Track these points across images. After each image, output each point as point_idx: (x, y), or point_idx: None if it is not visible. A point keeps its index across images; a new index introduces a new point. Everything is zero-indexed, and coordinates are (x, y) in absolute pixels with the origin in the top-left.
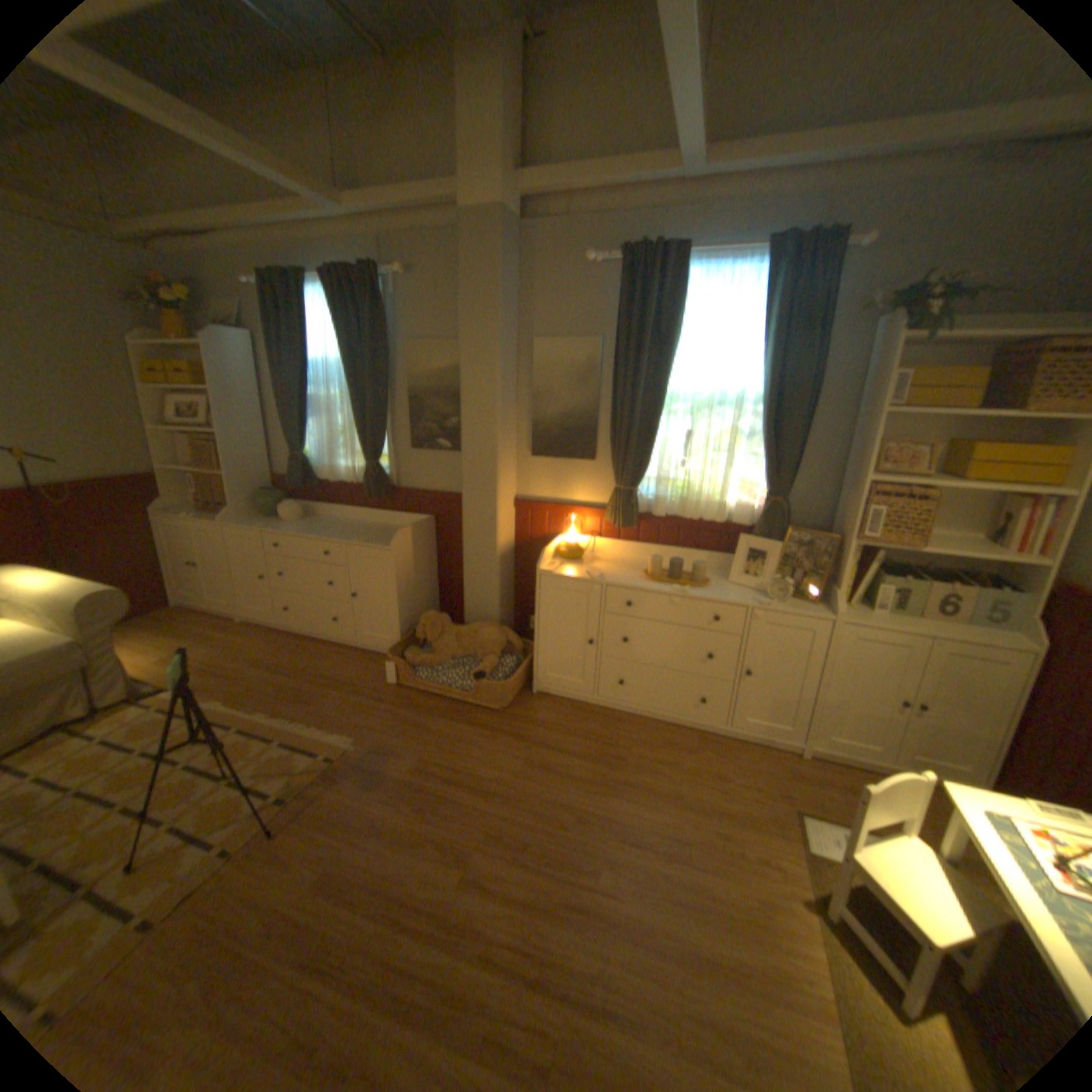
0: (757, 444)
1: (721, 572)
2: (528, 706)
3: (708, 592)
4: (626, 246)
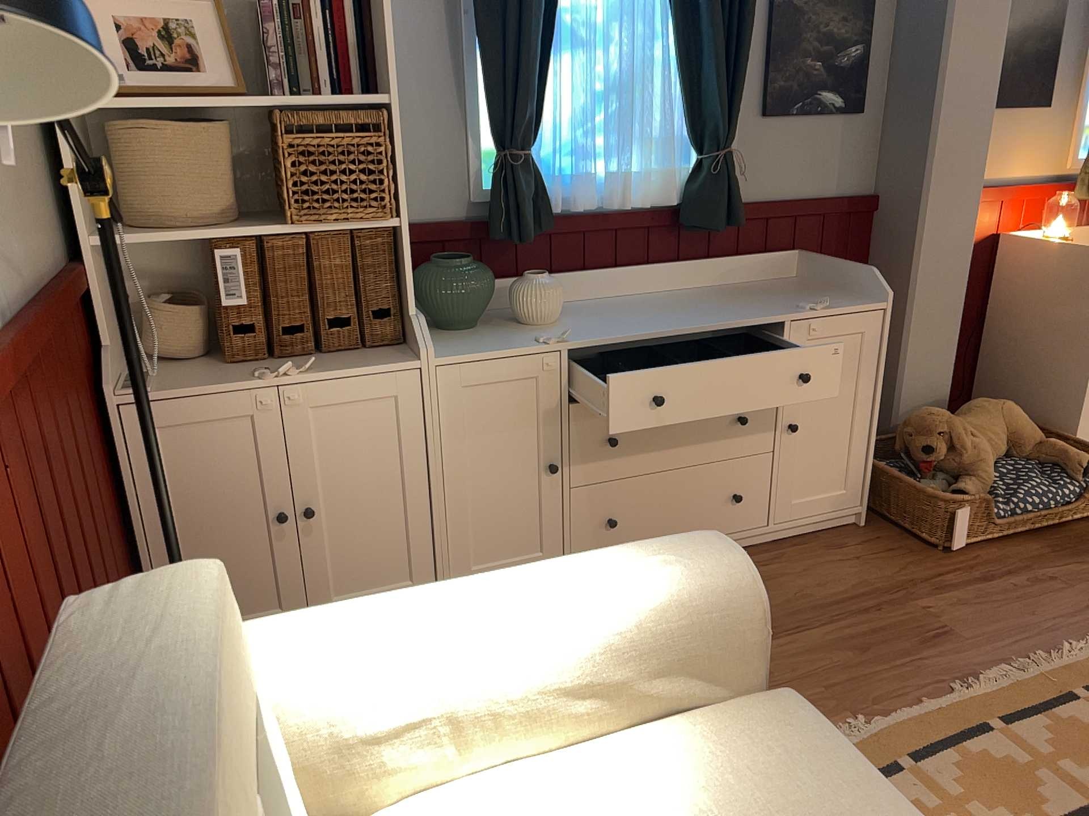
0: None
1: None
2: None
3: None
4: None
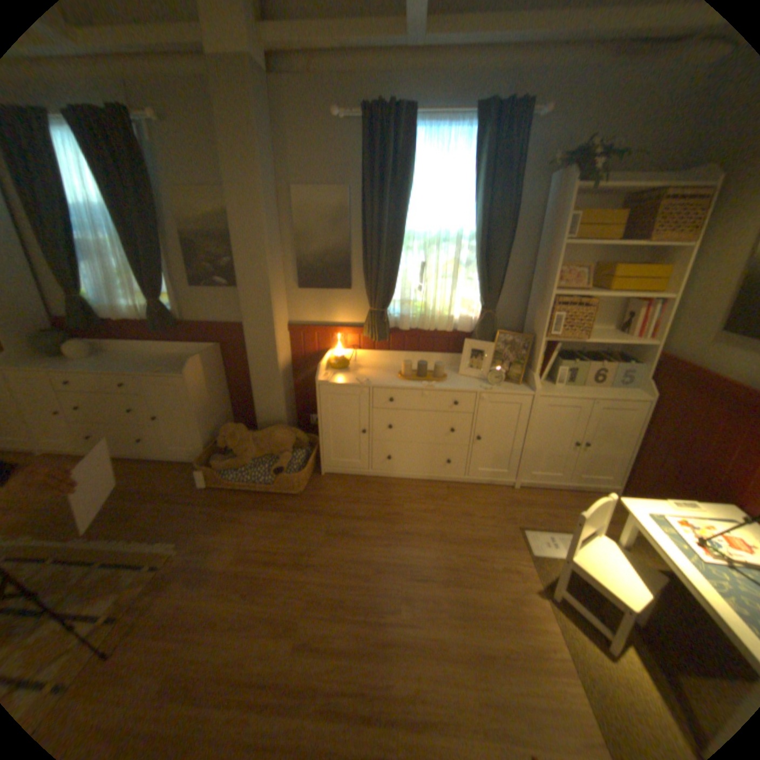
0: (472, 271)
1: (450, 367)
2: (319, 486)
3: (447, 384)
4: (365, 104)
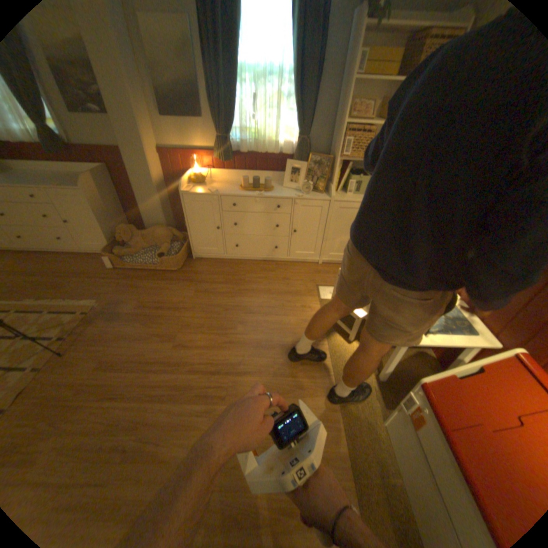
0: (292, 103)
1: (279, 182)
2: (192, 265)
3: (273, 193)
4: None
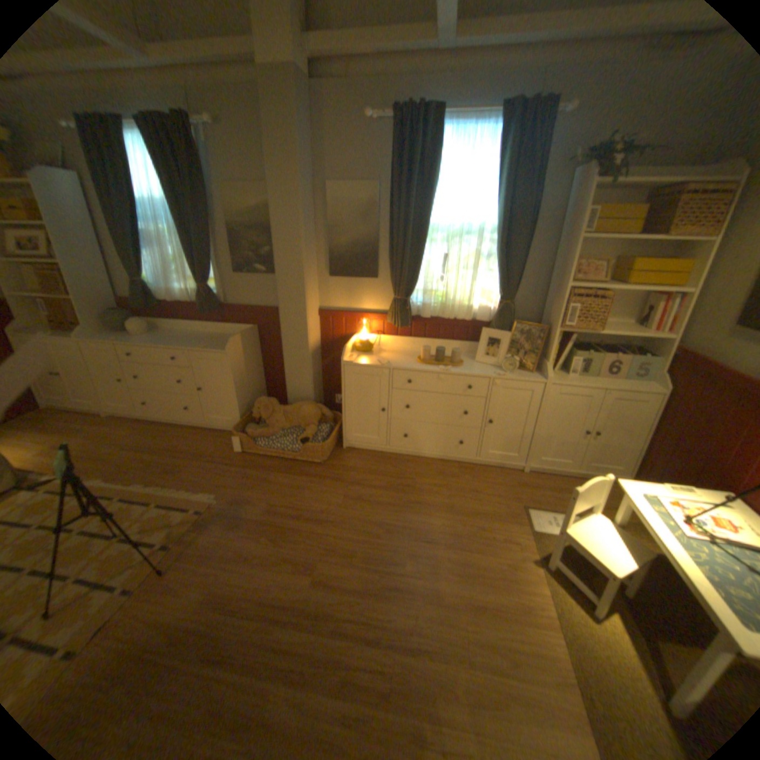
0: (492, 263)
1: (468, 355)
2: (341, 458)
3: (462, 369)
4: (396, 106)
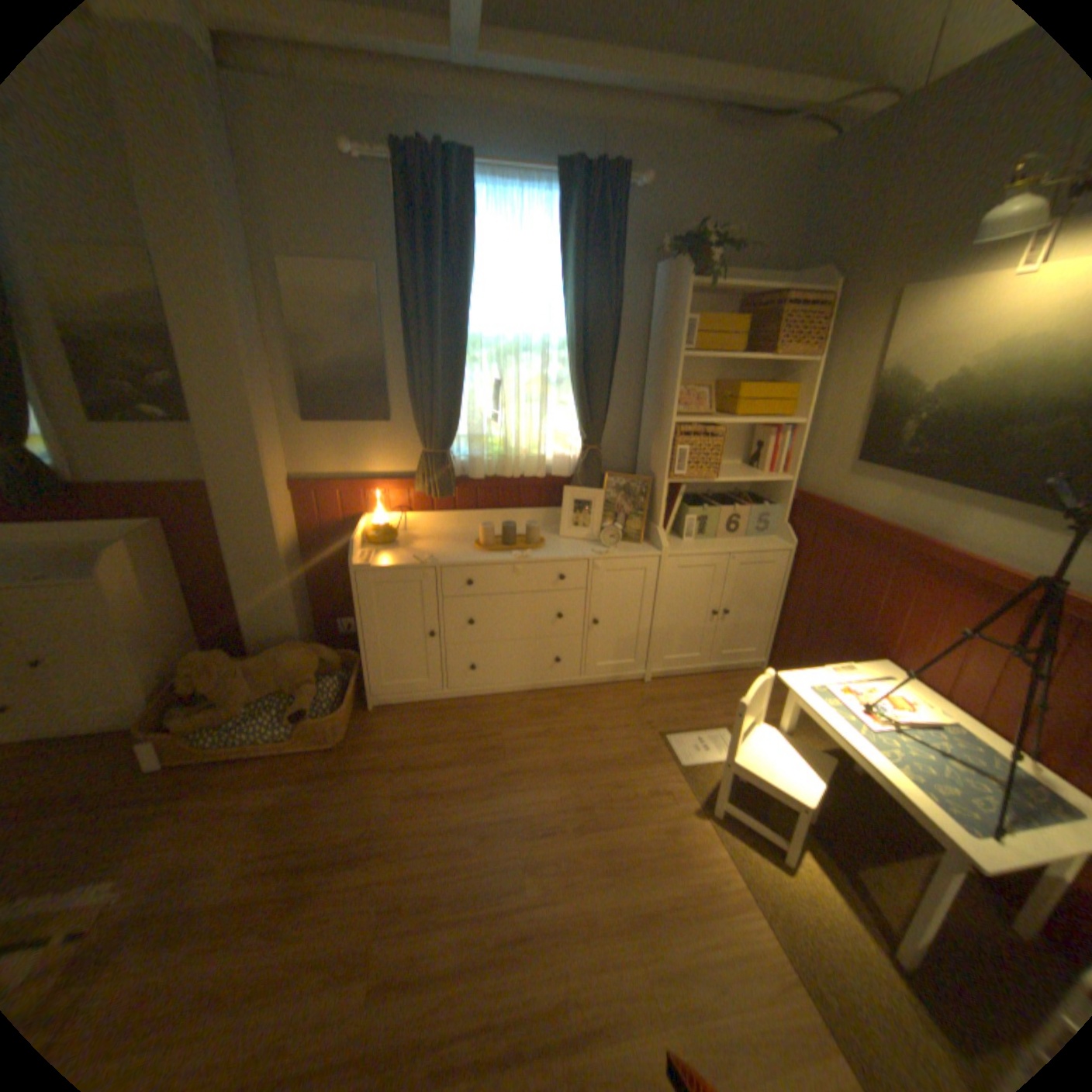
0: (566, 393)
1: (546, 528)
2: (368, 729)
3: (546, 552)
4: (394, 142)
